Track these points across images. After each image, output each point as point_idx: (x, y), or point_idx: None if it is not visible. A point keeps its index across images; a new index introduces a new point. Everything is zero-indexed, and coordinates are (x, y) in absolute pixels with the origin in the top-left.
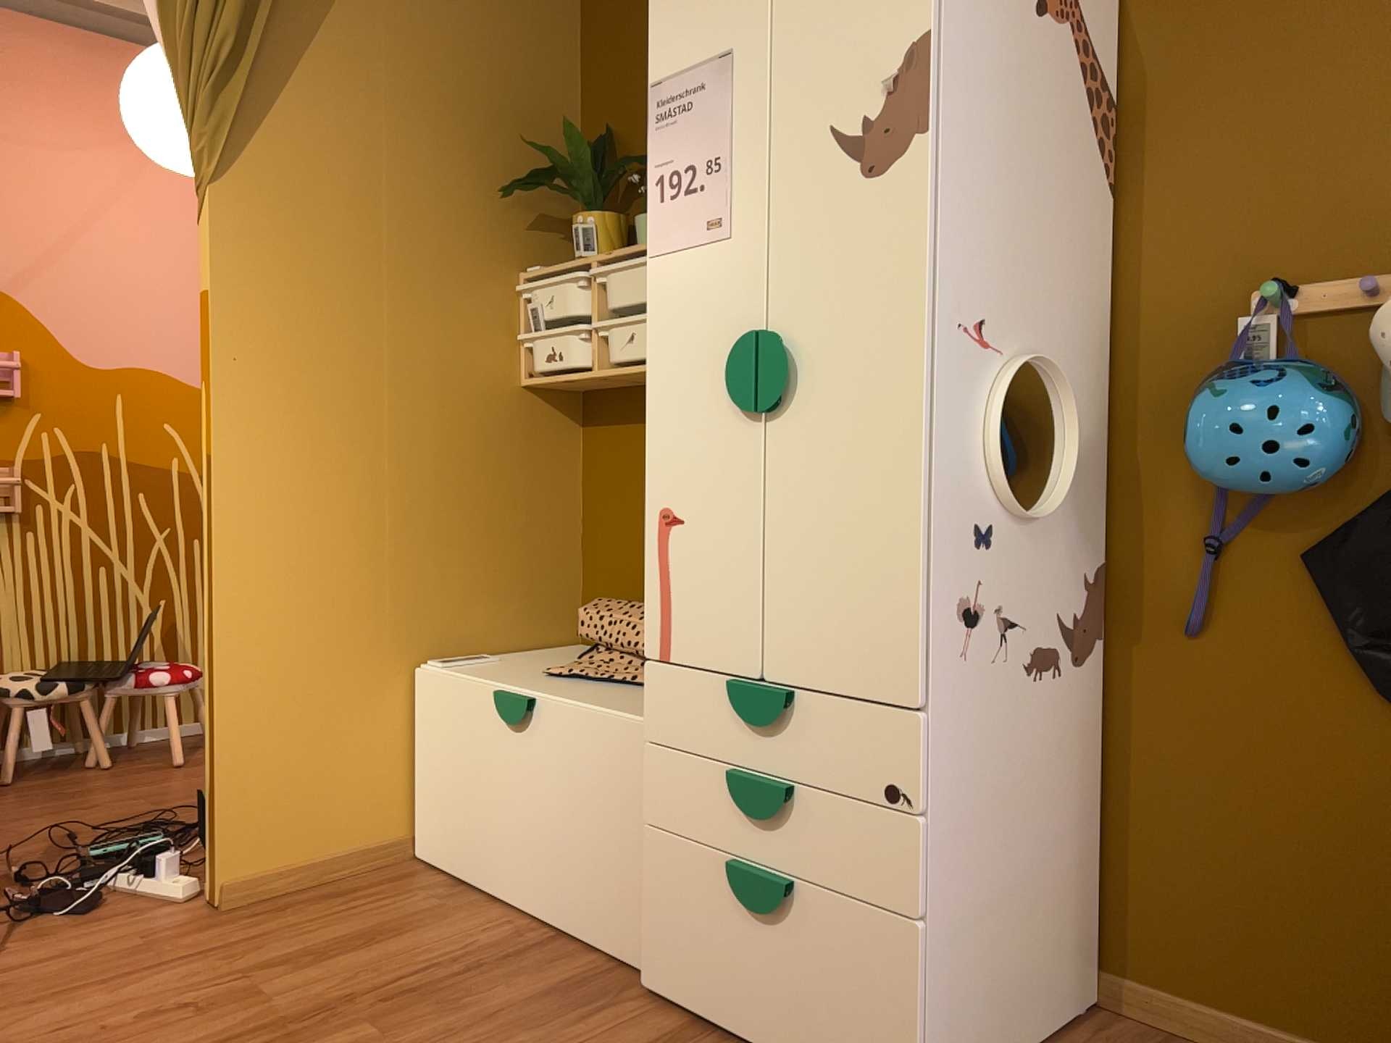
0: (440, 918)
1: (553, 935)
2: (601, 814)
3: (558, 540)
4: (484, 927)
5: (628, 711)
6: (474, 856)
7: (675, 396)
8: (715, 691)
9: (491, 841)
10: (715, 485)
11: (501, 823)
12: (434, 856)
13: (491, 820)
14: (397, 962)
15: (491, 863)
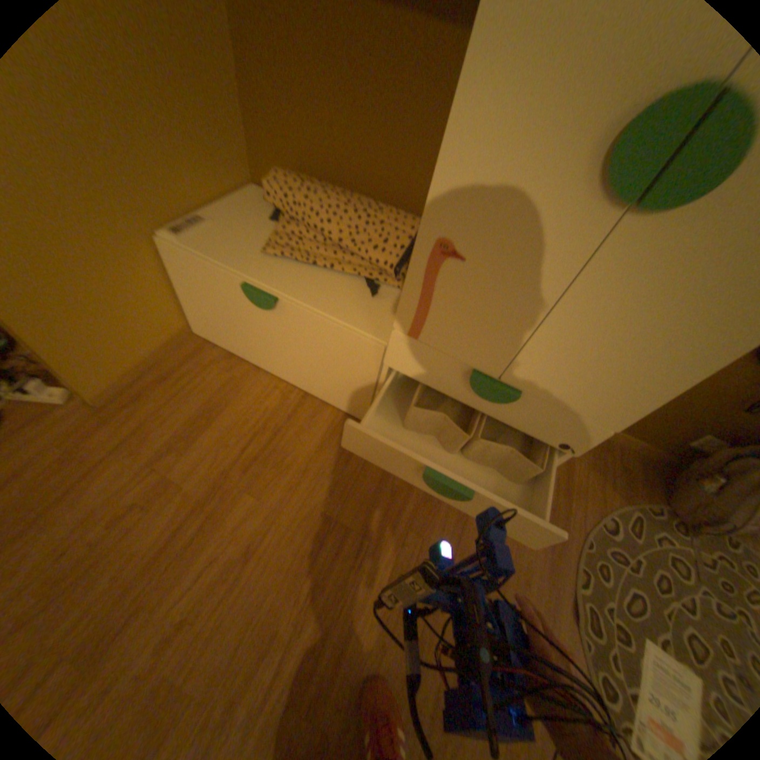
0: (240, 391)
1: (305, 395)
2: (338, 366)
3: (226, 102)
4: (267, 394)
5: (357, 323)
6: (243, 349)
7: (504, 121)
8: (453, 366)
9: (254, 348)
10: (518, 246)
11: (260, 344)
12: (211, 339)
13: (252, 340)
14: (236, 435)
15: (256, 356)
